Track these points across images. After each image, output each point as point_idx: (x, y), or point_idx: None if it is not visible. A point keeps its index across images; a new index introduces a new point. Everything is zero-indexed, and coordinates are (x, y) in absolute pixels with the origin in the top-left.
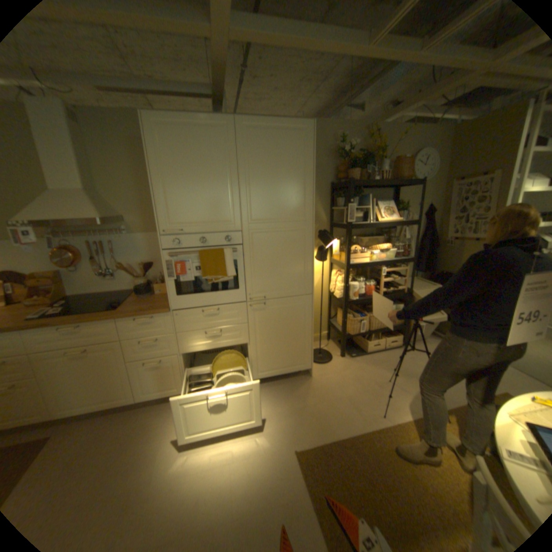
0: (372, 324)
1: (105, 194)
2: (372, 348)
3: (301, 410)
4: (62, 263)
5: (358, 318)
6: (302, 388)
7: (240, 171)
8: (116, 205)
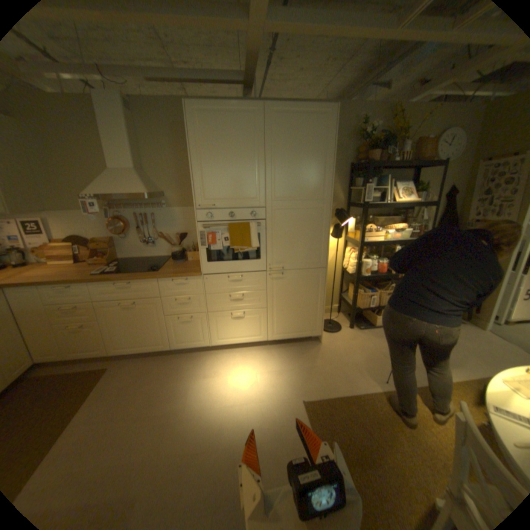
0: (382, 300)
1: (150, 173)
2: (380, 322)
3: (310, 369)
4: (116, 231)
5: (369, 294)
6: (312, 352)
7: (267, 153)
8: (159, 183)
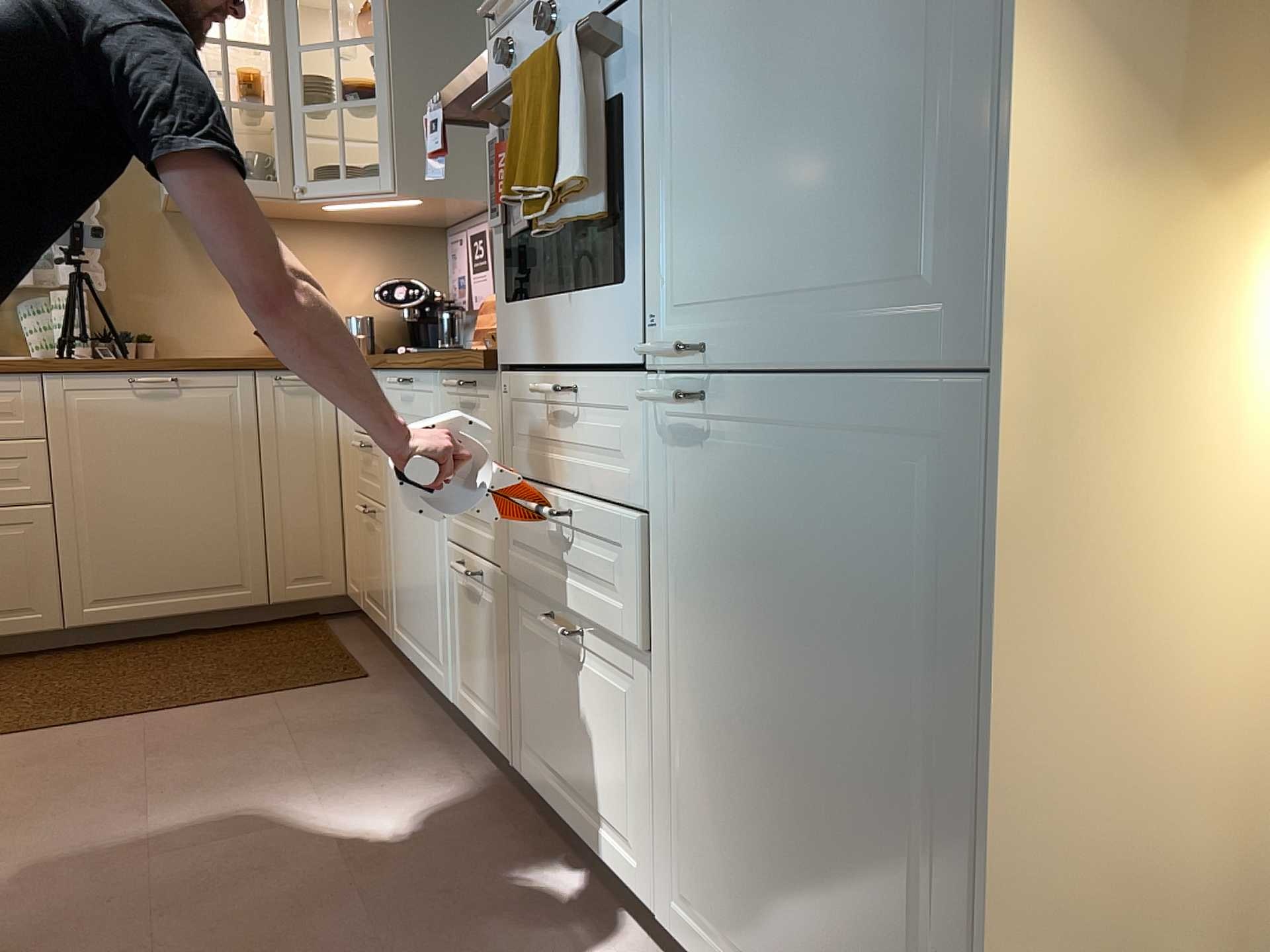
0: None
1: None
2: None
3: None
4: None
5: None
6: None
7: None
8: None
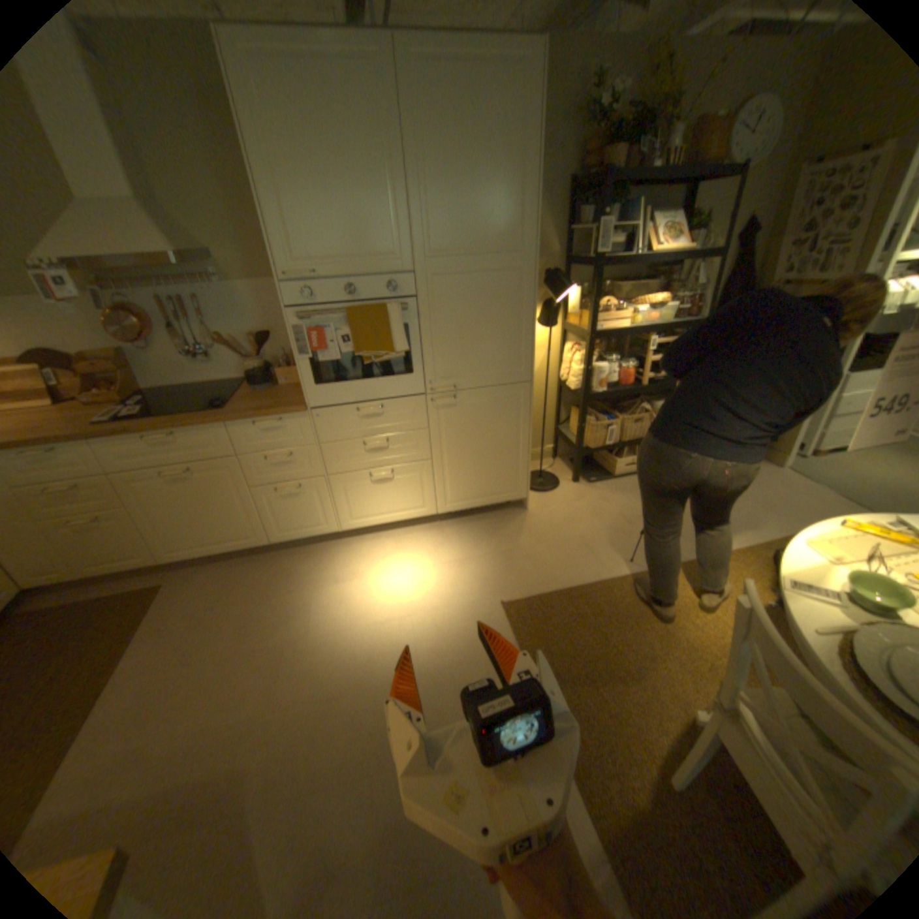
0: (626, 431)
1: (173, 208)
2: (622, 469)
3: (509, 552)
4: (125, 335)
5: (603, 423)
6: (512, 526)
7: (408, 156)
8: (195, 230)
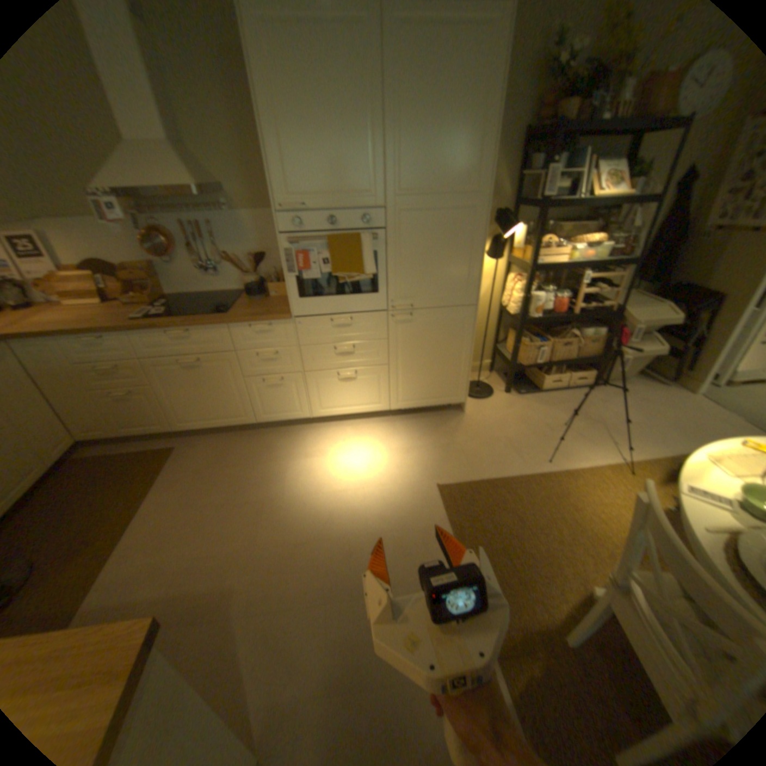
0: (556, 353)
1: (198, 150)
2: (549, 385)
3: (447, 446)
4: (157, 252)
5: (537, 345)
6: (451, 425)
7: (388, 109)
8: (213, 169)
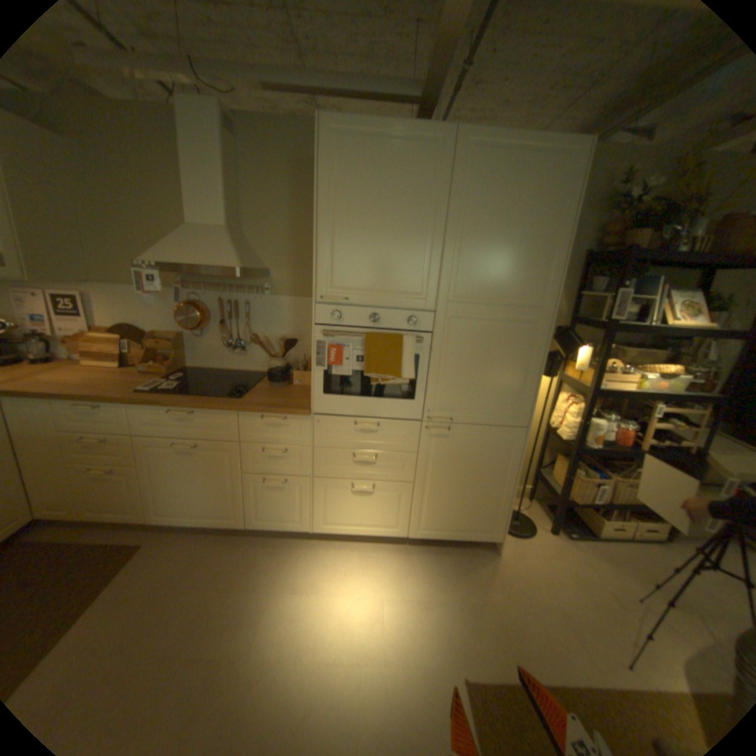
0: (619, 494)
1: (253, 238)
2: (610, 533)
3: (479, 608)
4: (188, 324)
5: (594, 479)
6: (484, 572)
7: (451, 217)
8: (264, 255)
